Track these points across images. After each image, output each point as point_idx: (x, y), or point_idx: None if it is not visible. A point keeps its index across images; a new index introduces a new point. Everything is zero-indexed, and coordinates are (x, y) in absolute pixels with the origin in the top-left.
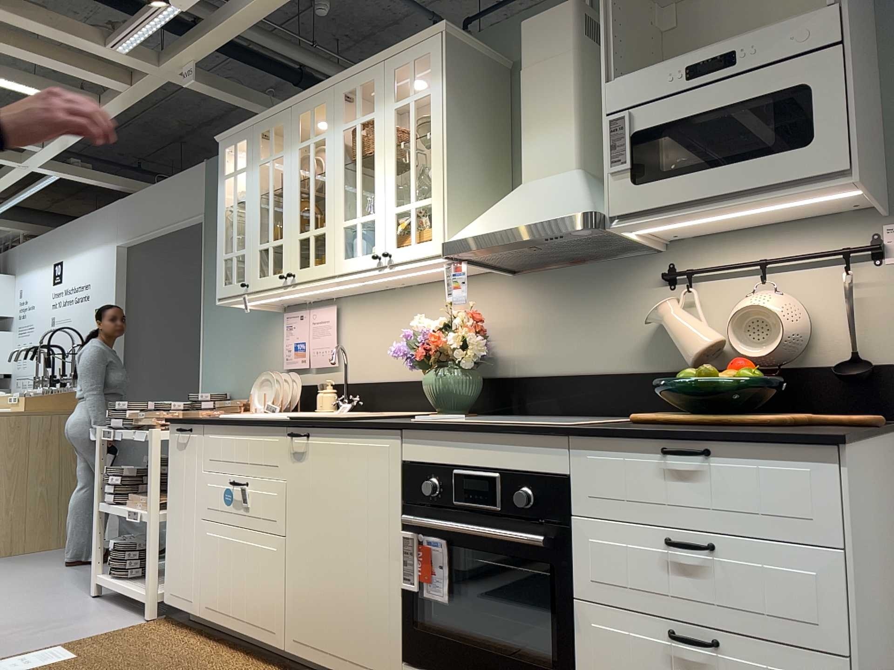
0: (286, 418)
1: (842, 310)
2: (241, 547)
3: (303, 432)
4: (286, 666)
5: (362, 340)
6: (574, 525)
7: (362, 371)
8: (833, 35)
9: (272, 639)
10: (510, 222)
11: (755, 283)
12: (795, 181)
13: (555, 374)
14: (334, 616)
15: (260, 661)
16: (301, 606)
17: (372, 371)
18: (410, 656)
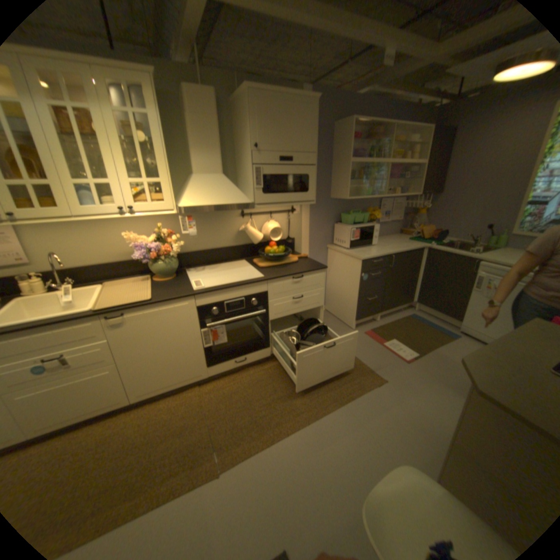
0: (87, 311)
1: (287, 226)
2: (70, 386)
3: (118, 314)
4: (124, 410)
5: (54, 244)
6: (268, 303)
7: (61, 263)
8: (315, 163)
9: (119, 406)
10: (215, 201)
11: (267, 218)
12: (303, 201)
13: (201, 250)
14: (165, 374)
15: (107, 419)
16: (140, 382)
17: (72, 262)
18: (211, 364)
